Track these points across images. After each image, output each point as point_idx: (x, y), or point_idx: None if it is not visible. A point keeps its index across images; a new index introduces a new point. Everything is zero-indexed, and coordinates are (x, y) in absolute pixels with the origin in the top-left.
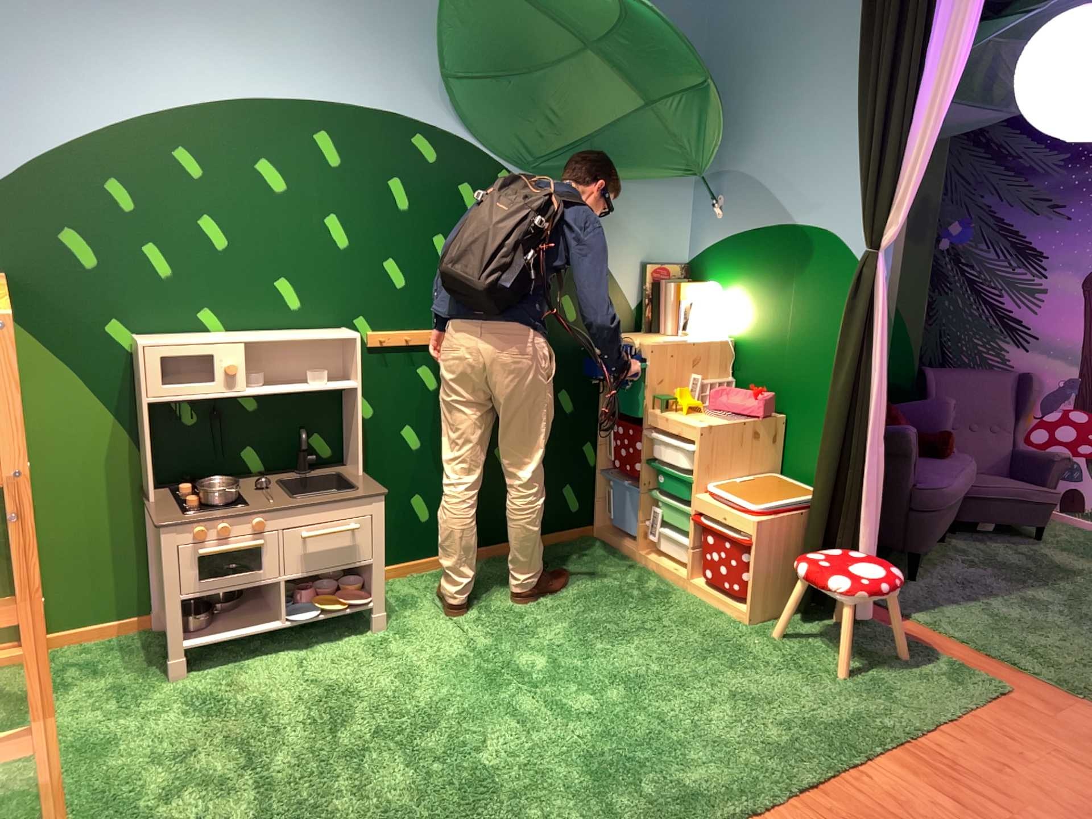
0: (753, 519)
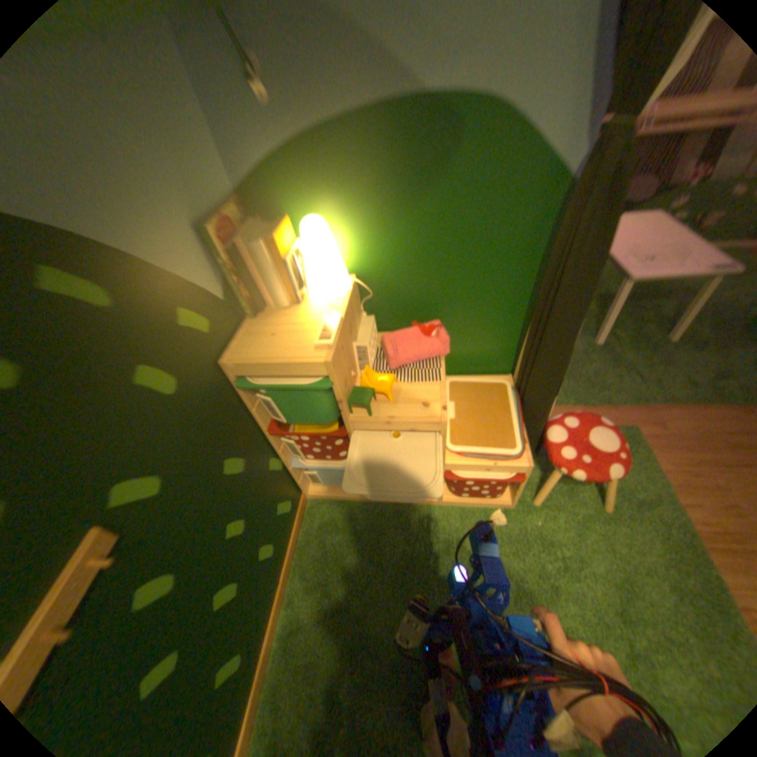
0: (531, 462)
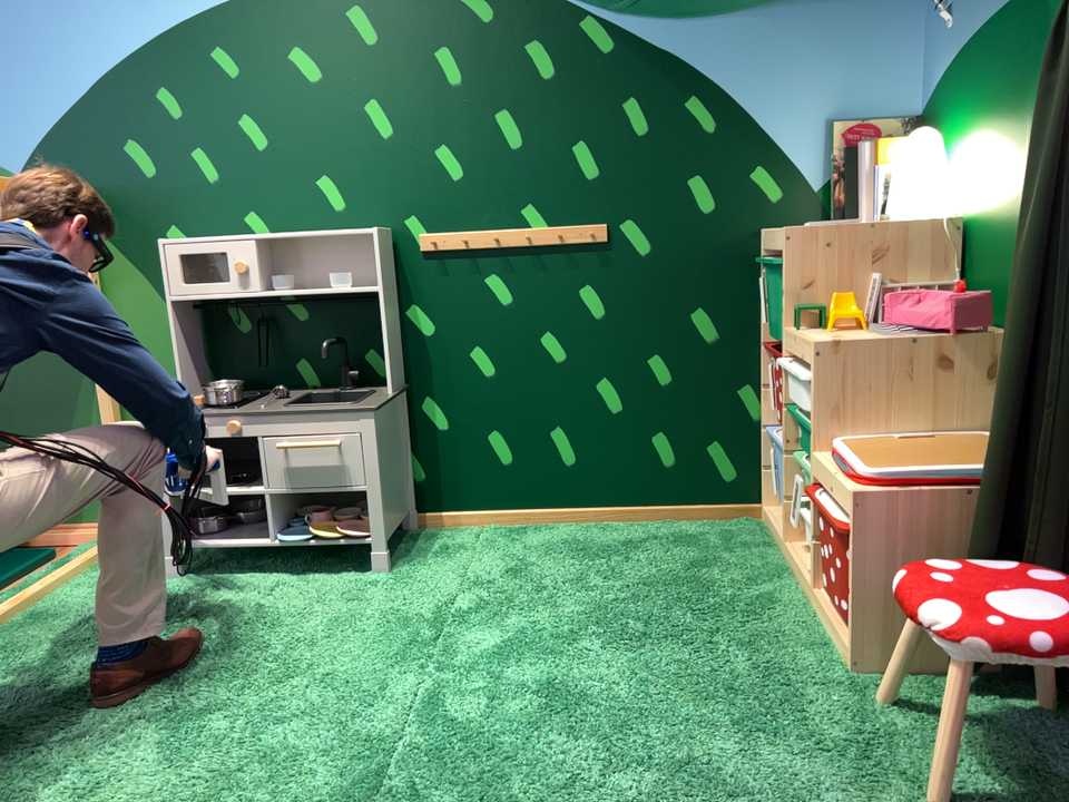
0: (861, 494)
